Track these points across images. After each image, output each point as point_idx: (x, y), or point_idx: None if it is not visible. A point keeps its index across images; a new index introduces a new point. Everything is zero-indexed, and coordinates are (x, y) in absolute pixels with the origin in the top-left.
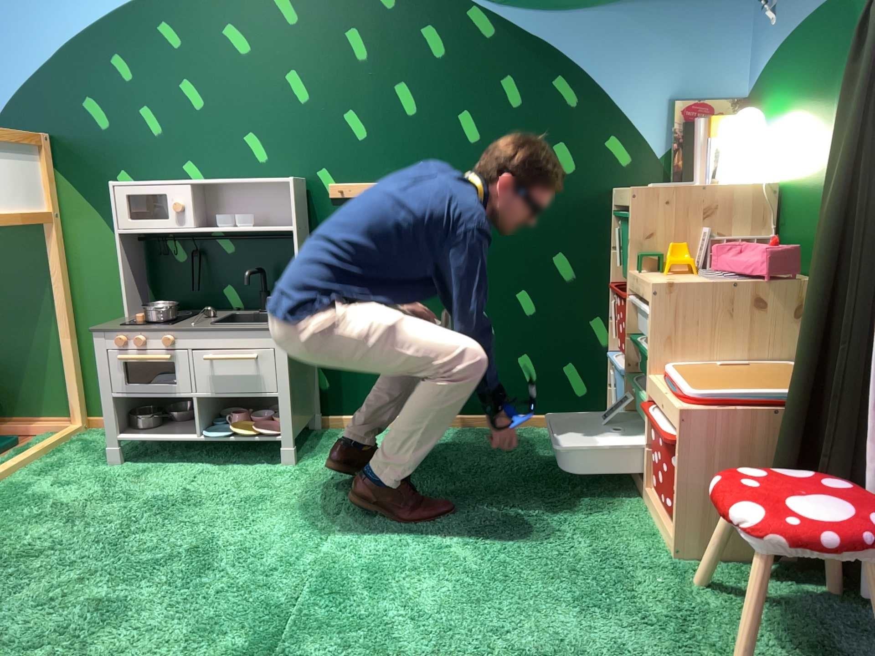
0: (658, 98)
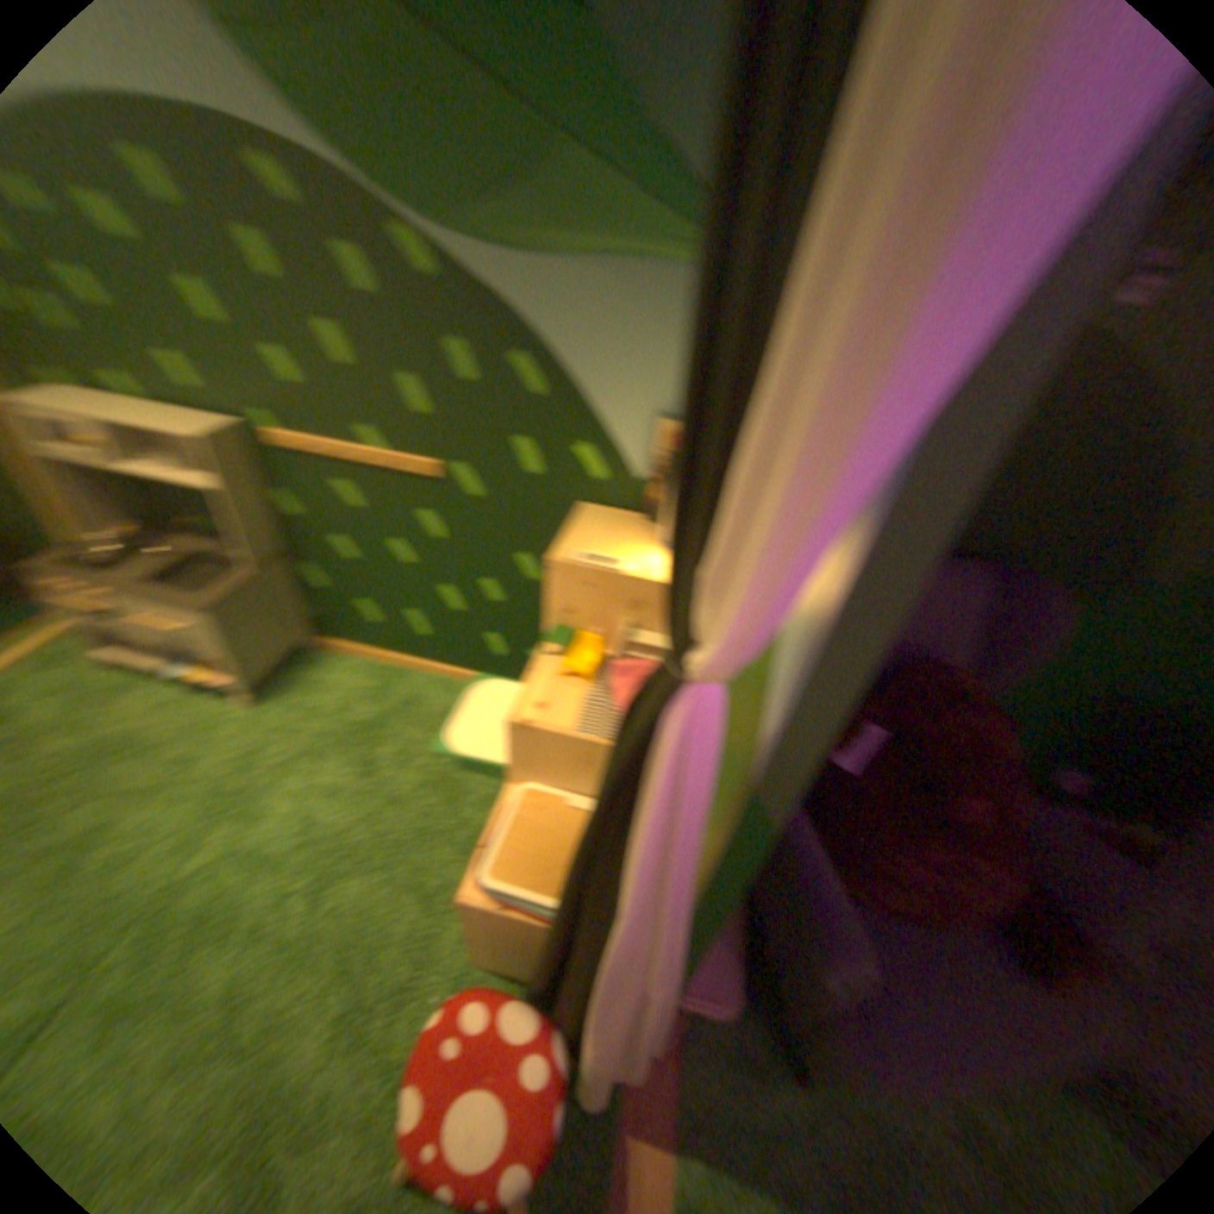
0: (643, 407)
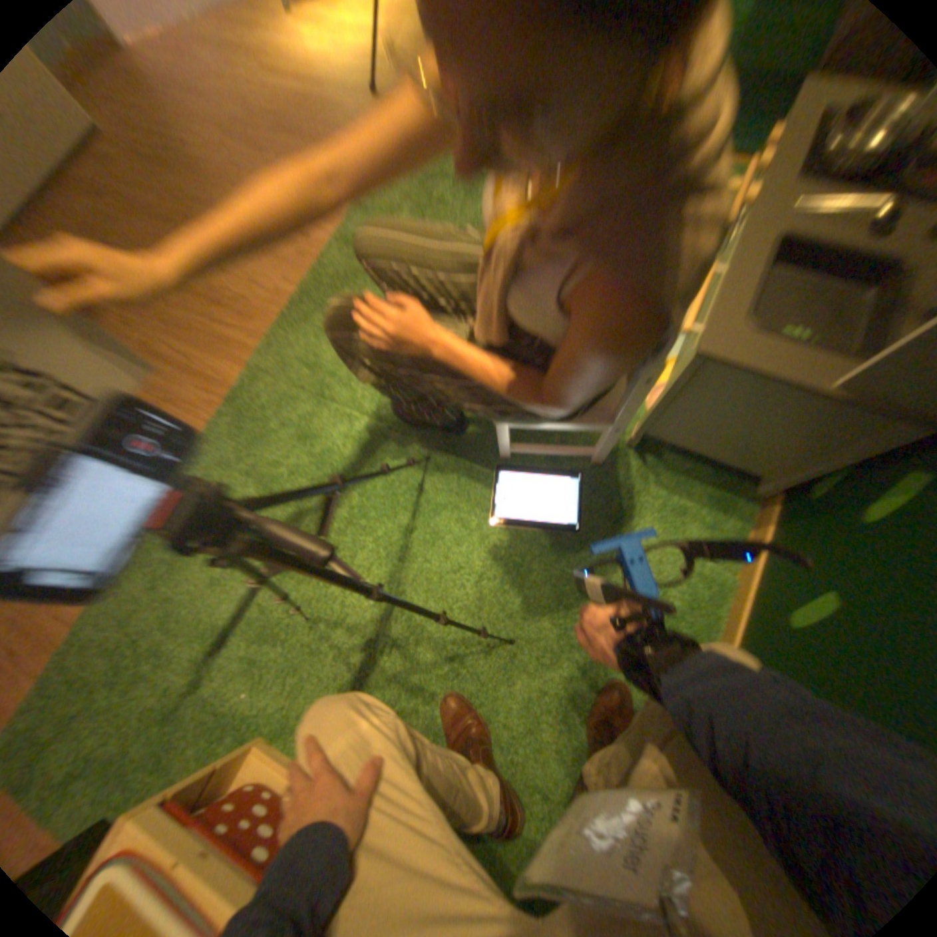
0: None
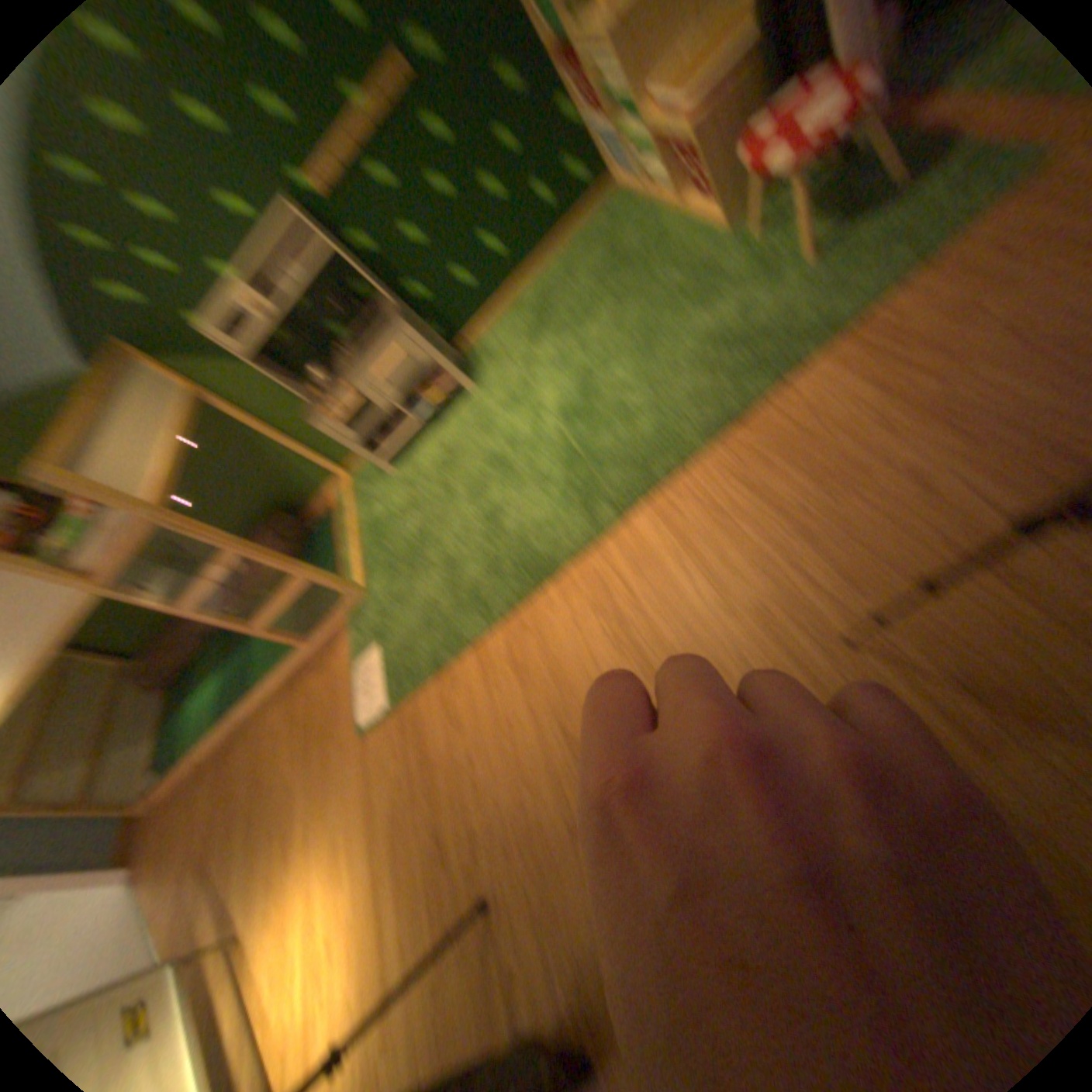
0: None
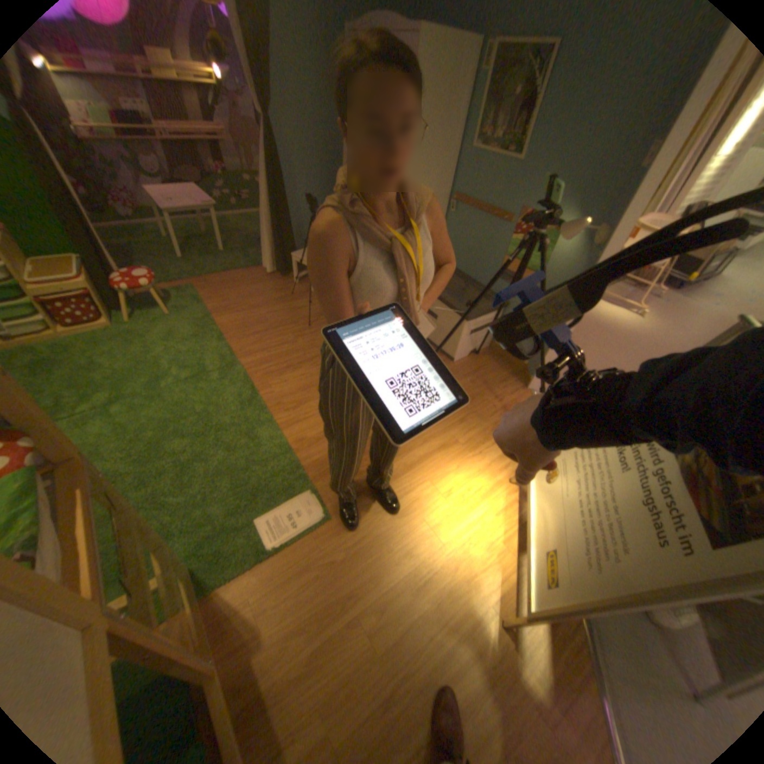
0: None
